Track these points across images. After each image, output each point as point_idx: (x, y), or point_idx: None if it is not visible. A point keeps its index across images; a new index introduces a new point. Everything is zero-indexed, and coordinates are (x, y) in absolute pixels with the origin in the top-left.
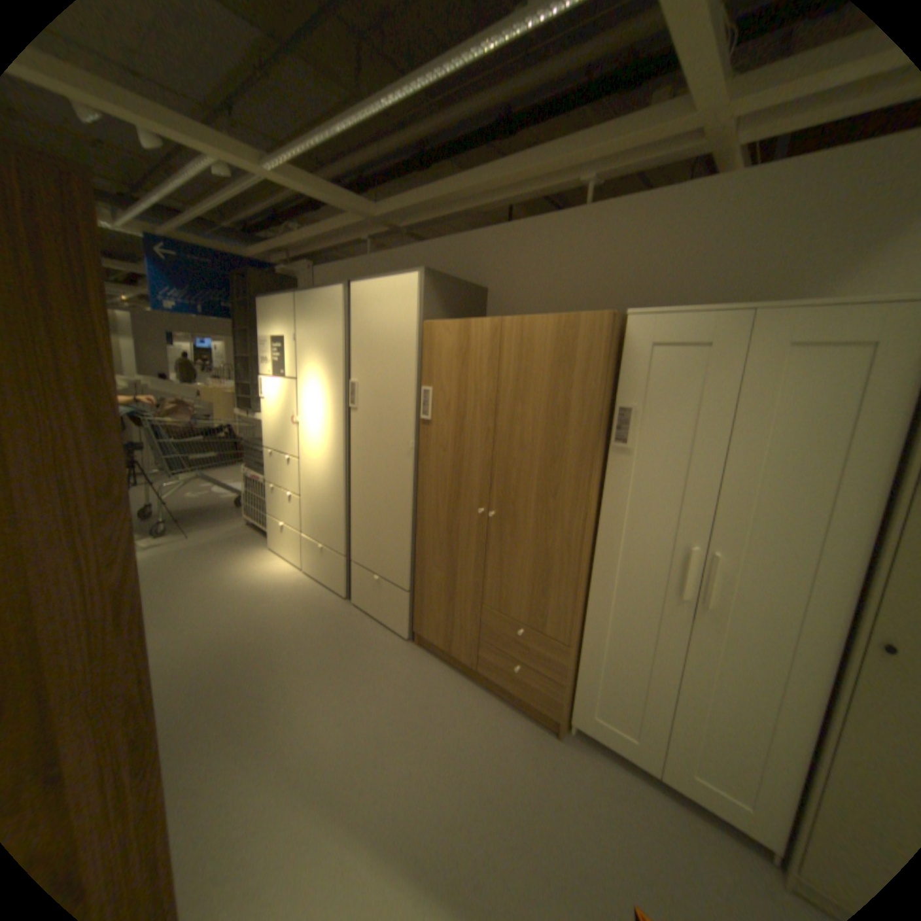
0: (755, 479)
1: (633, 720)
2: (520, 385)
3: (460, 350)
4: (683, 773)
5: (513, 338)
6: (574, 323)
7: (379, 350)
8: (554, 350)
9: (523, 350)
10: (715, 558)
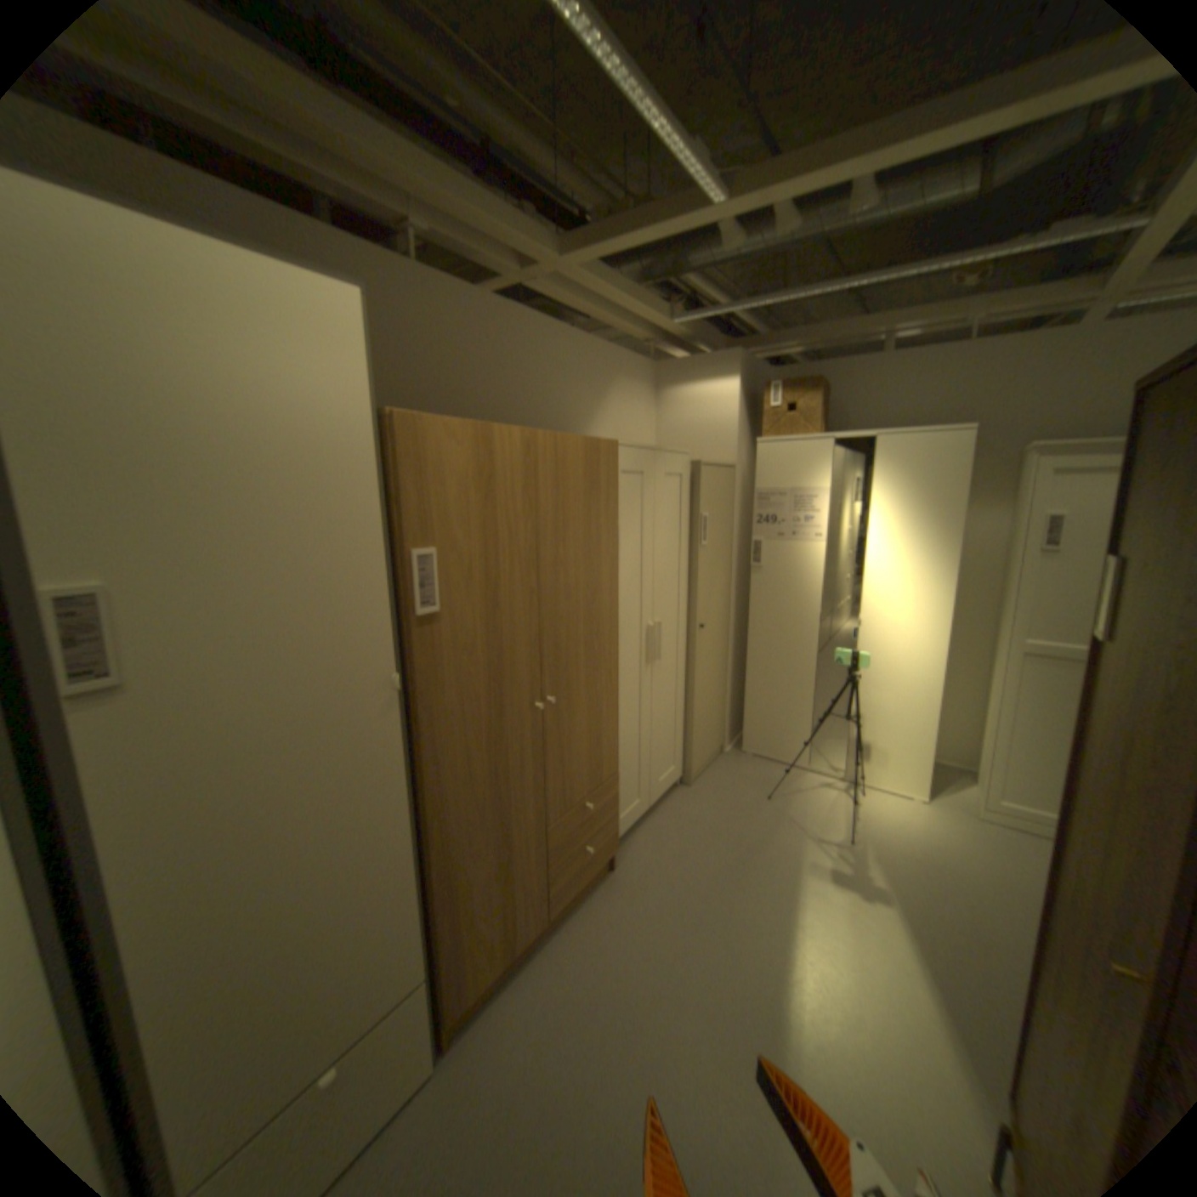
0: (662, 564)
1: (634, 789)
2: (561, 521)
3: (482, 473)
4: (655, 788)
5: (549, 459)
6: (597, 449)
7: (231, 463)
8: (586, 477)
9: (560, 476)
10: (656, 626)
